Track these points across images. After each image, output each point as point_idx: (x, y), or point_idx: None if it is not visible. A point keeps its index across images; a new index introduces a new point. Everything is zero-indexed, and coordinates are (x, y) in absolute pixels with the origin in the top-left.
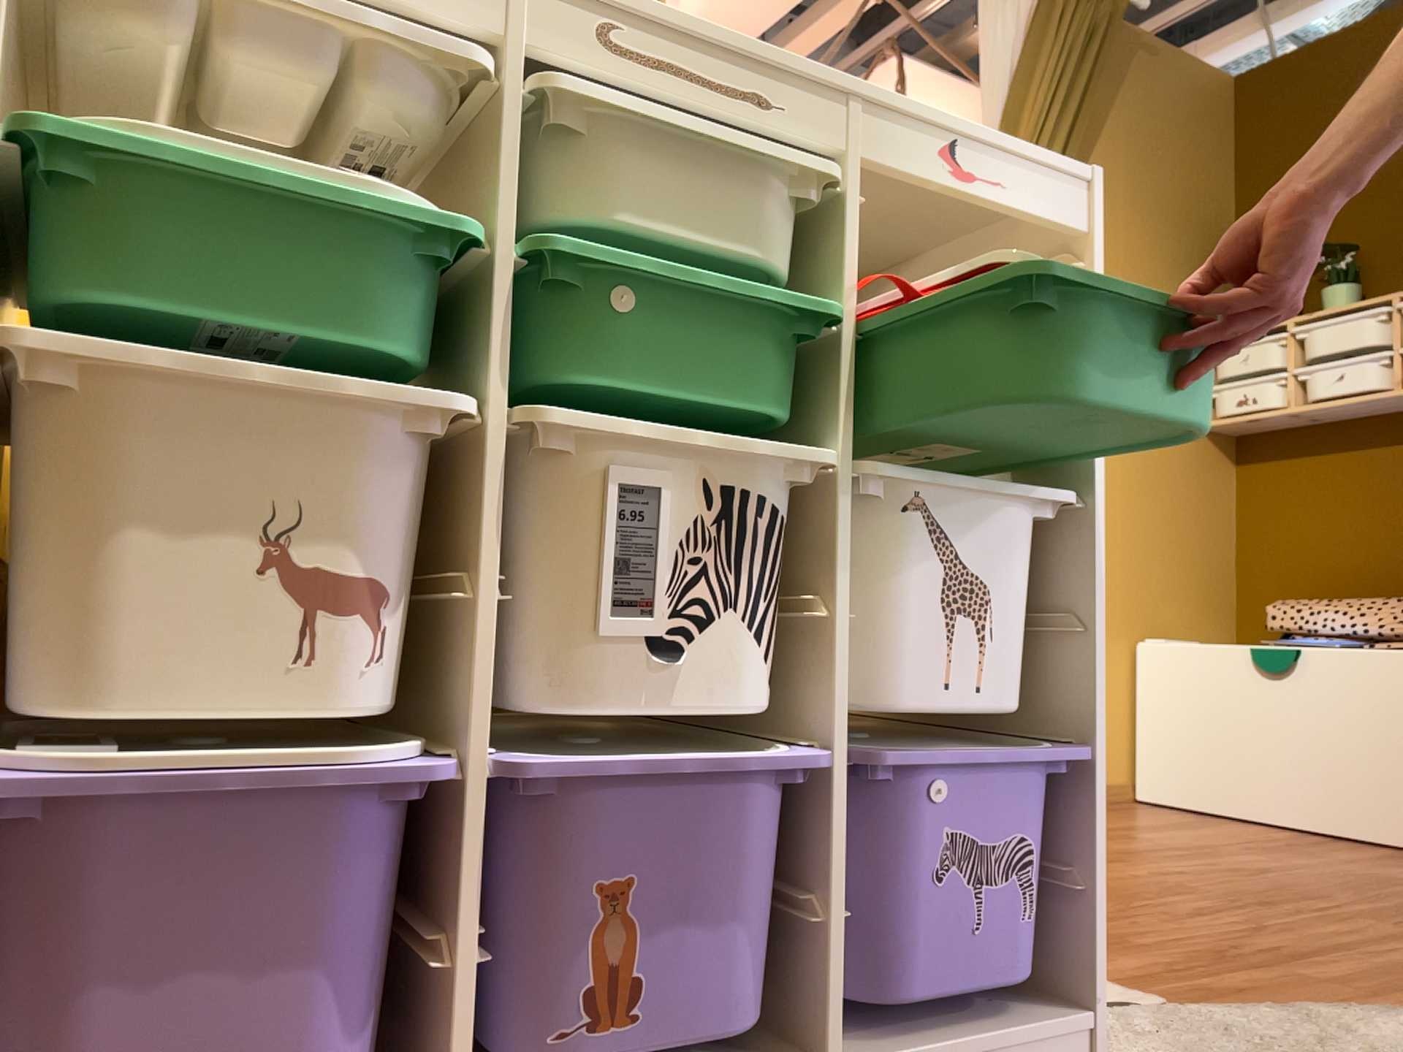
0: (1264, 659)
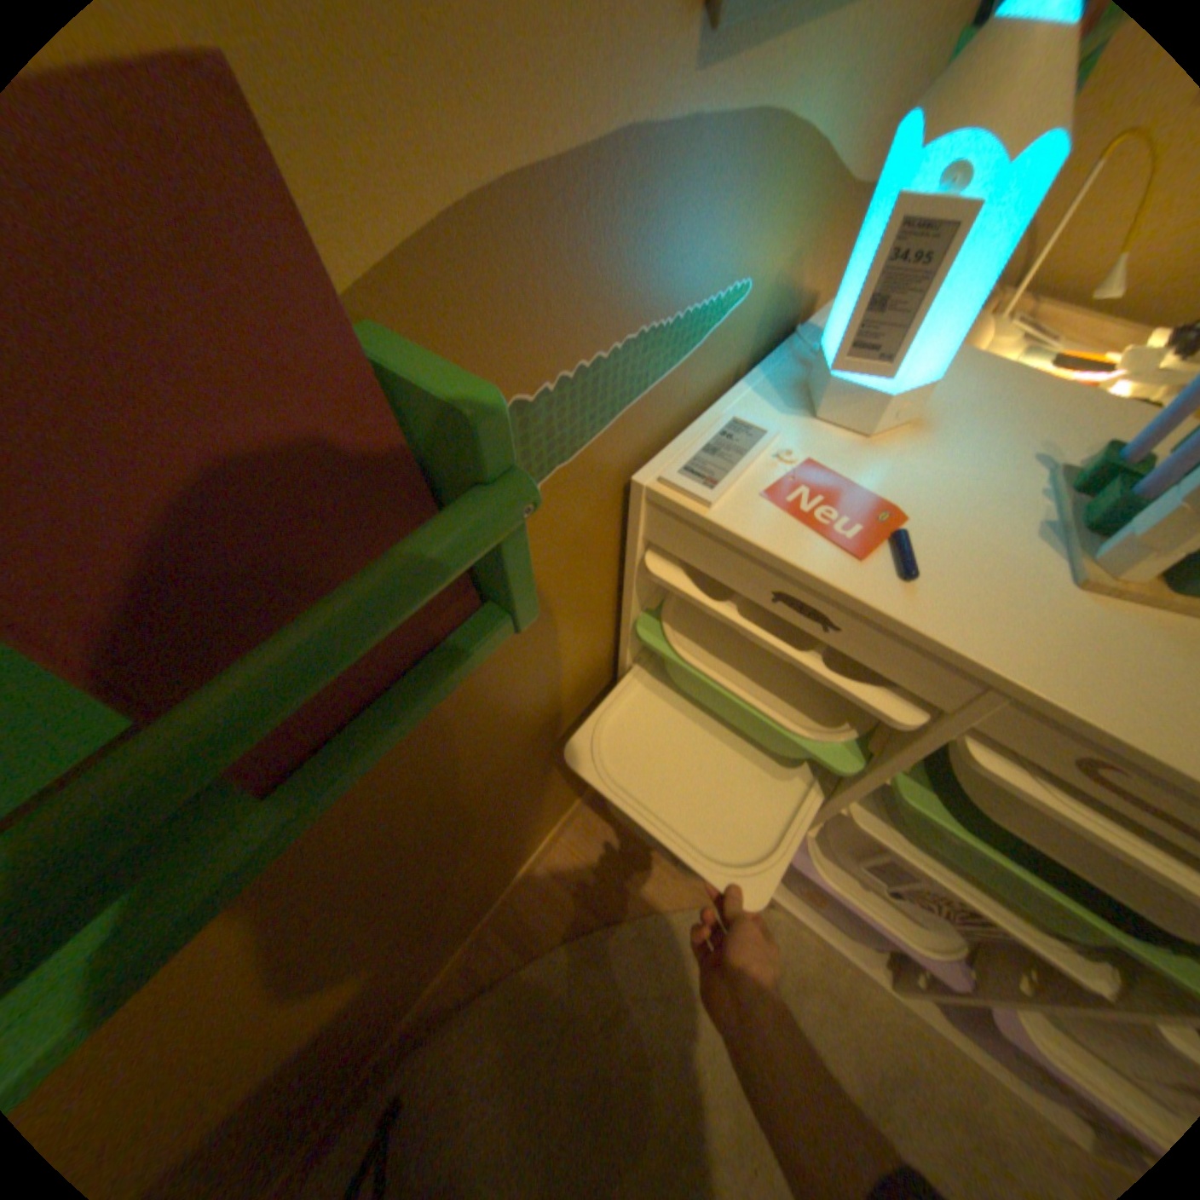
0: None
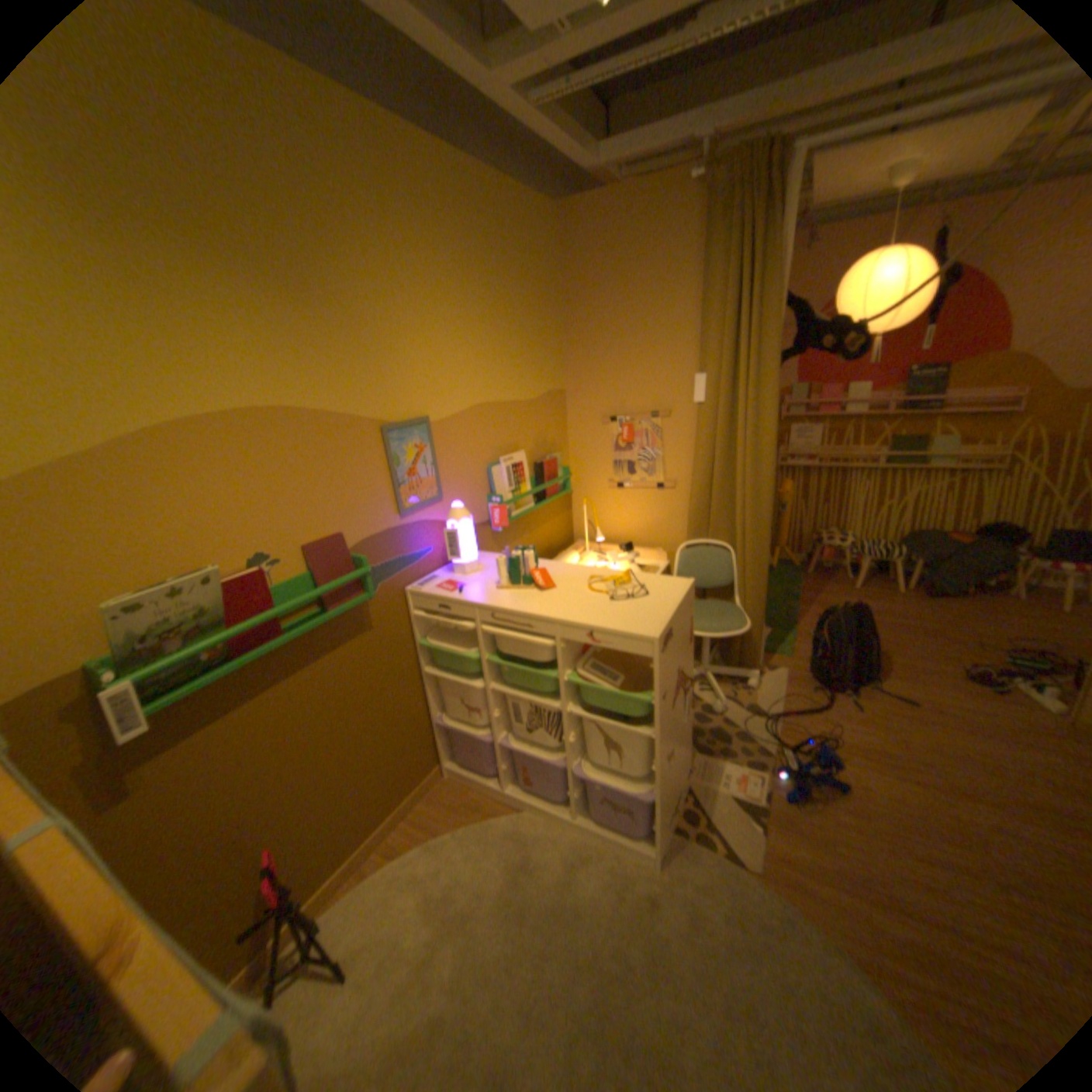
0: None
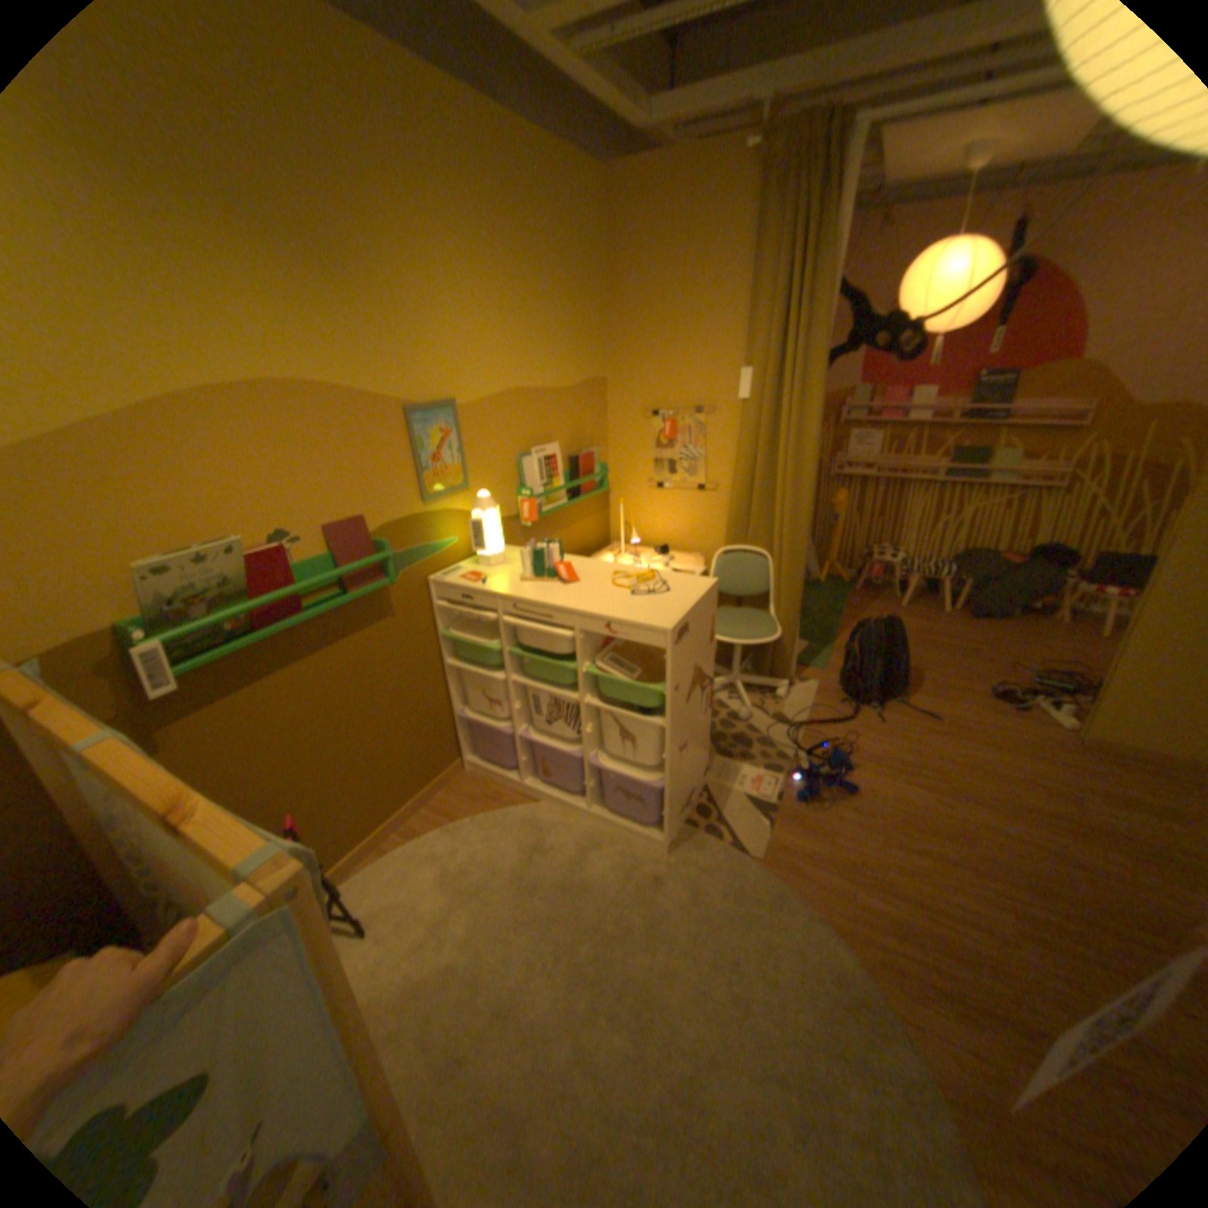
0: None
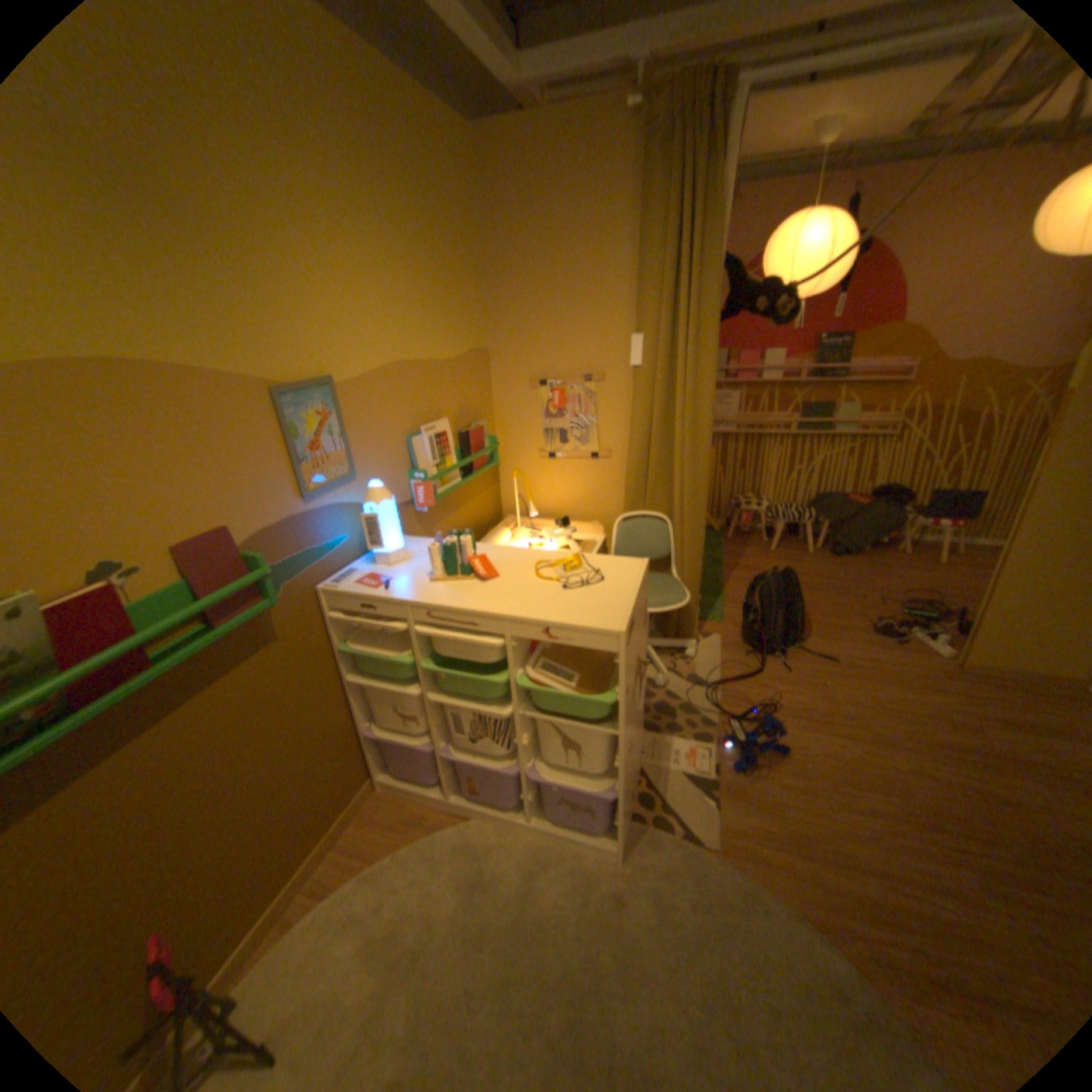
0: None
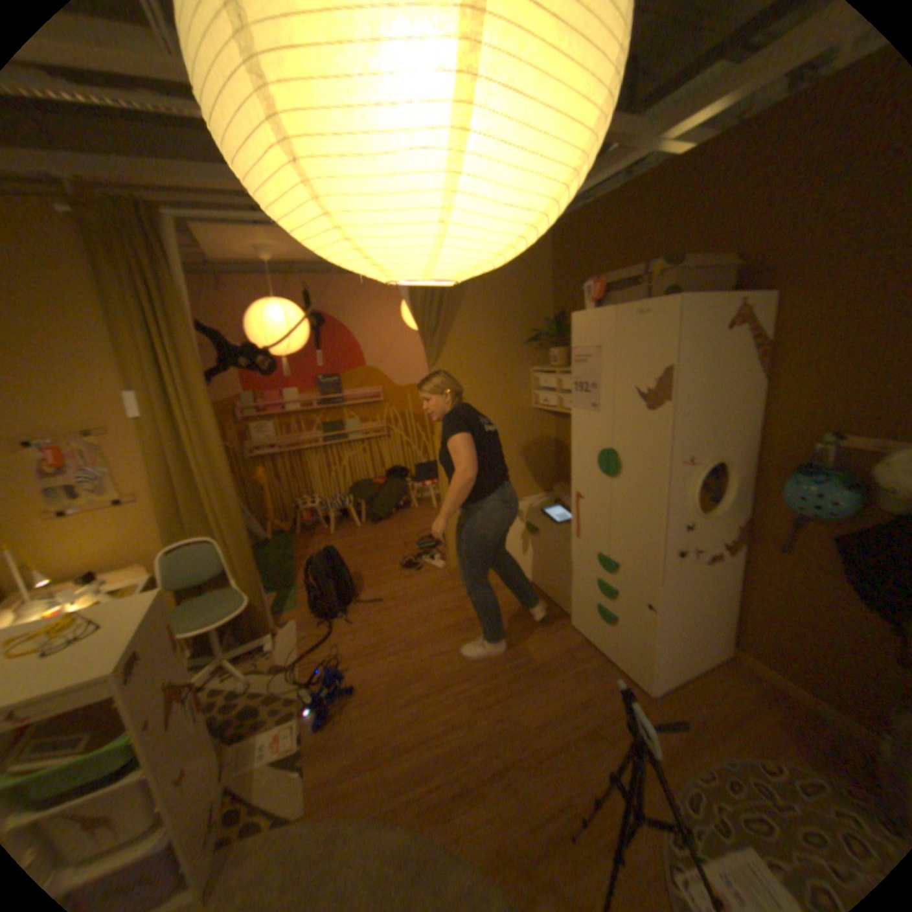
0: (530, 532)
